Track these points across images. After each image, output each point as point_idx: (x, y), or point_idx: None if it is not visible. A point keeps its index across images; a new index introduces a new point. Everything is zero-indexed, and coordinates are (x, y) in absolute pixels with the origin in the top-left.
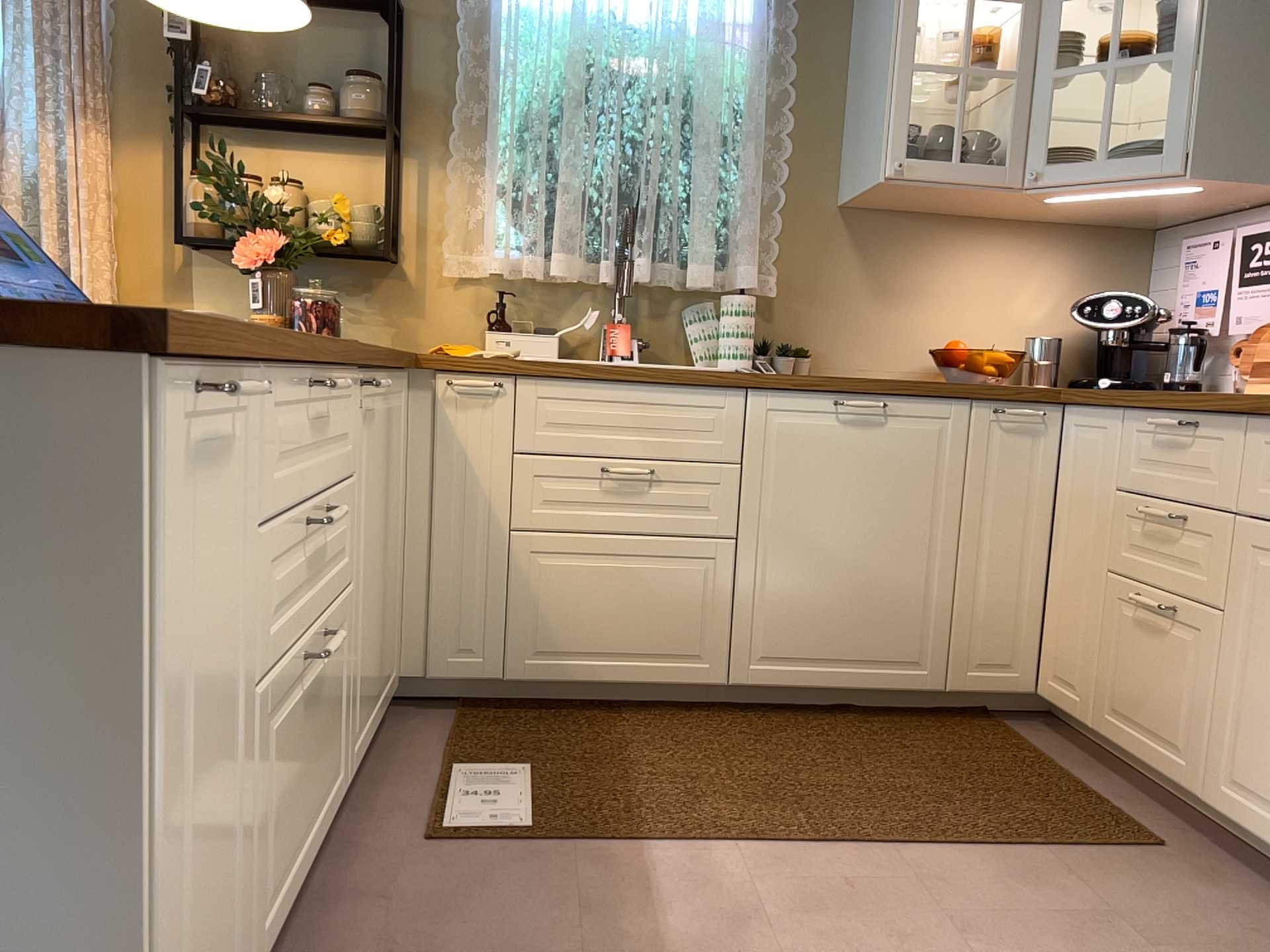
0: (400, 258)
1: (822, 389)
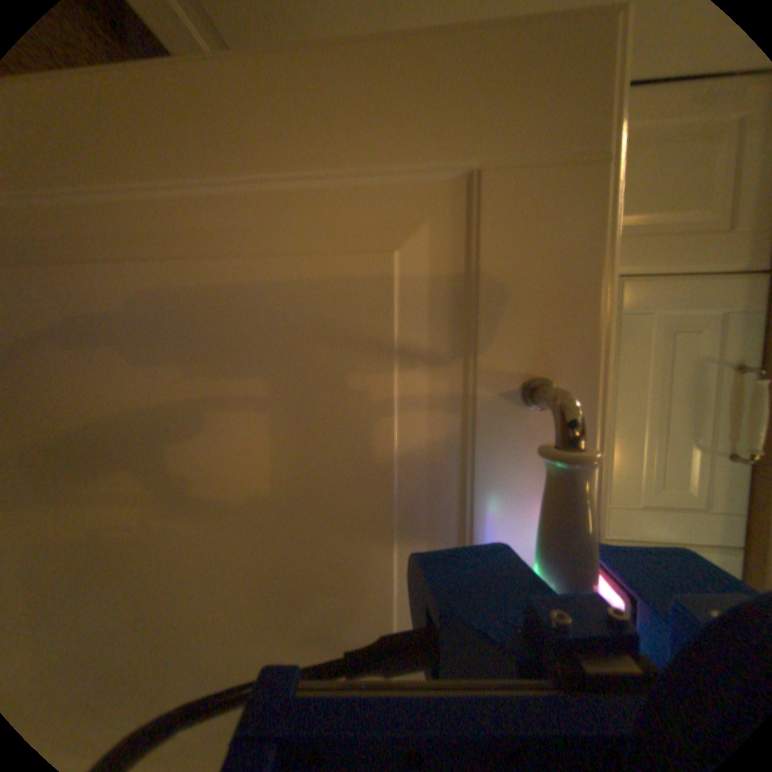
0: None
1: None
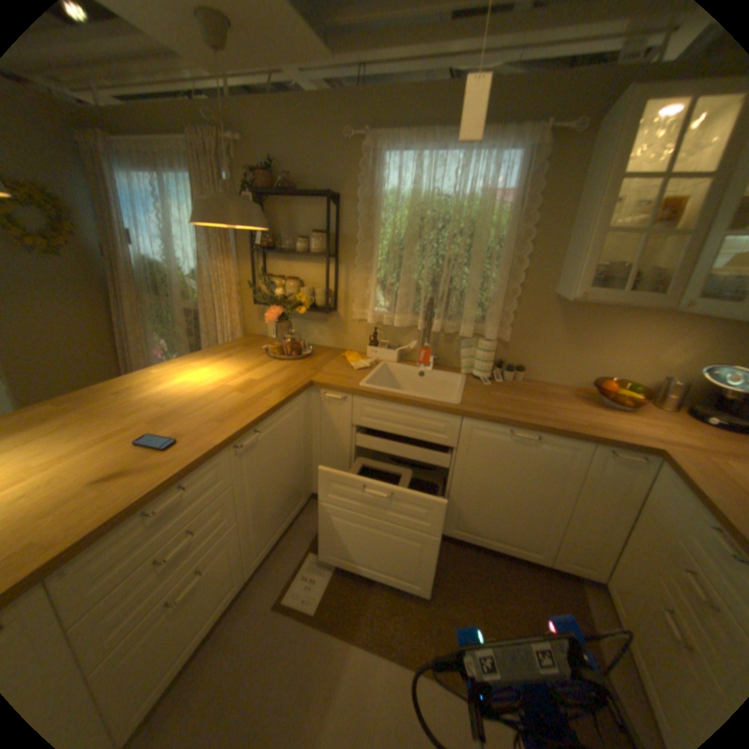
0: (337, 310)
1: (504, 425)
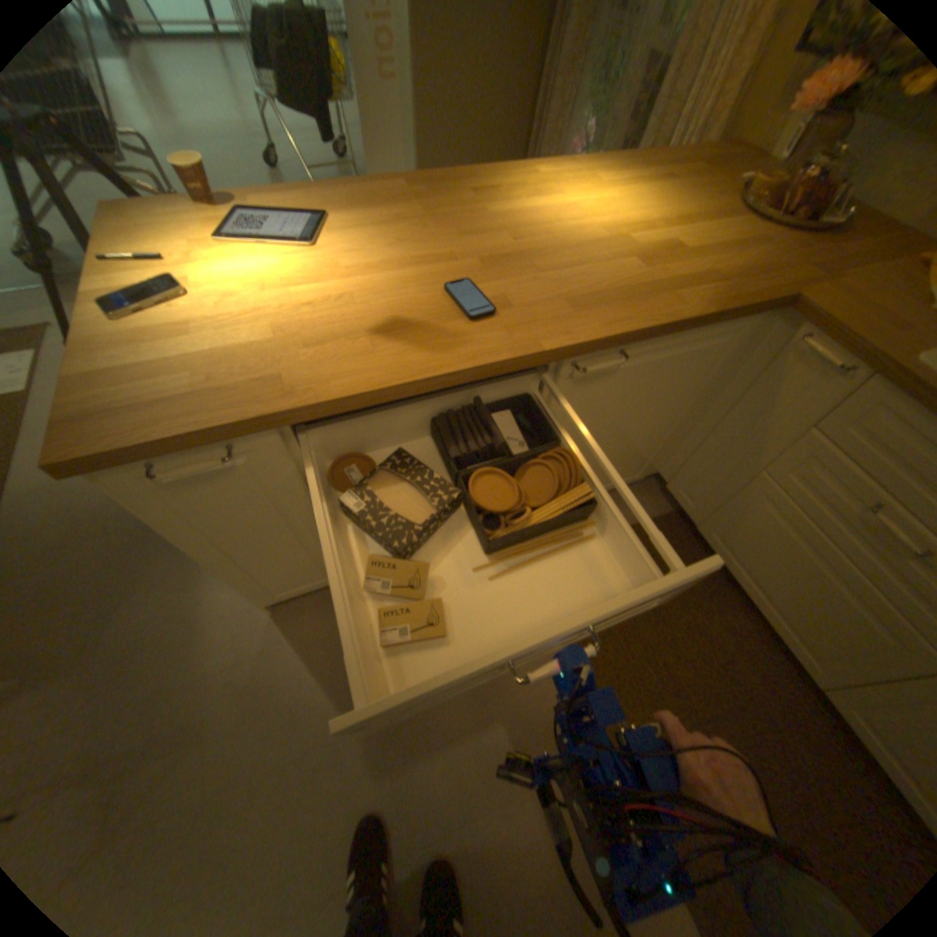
0: None
1: None
